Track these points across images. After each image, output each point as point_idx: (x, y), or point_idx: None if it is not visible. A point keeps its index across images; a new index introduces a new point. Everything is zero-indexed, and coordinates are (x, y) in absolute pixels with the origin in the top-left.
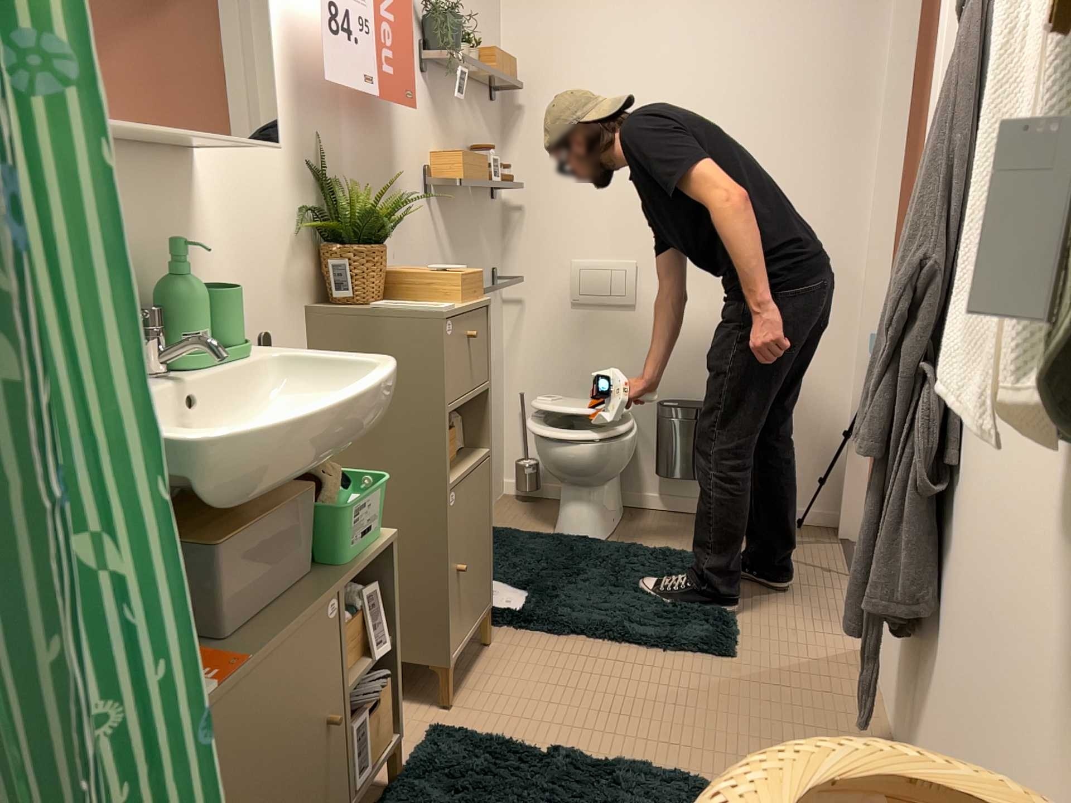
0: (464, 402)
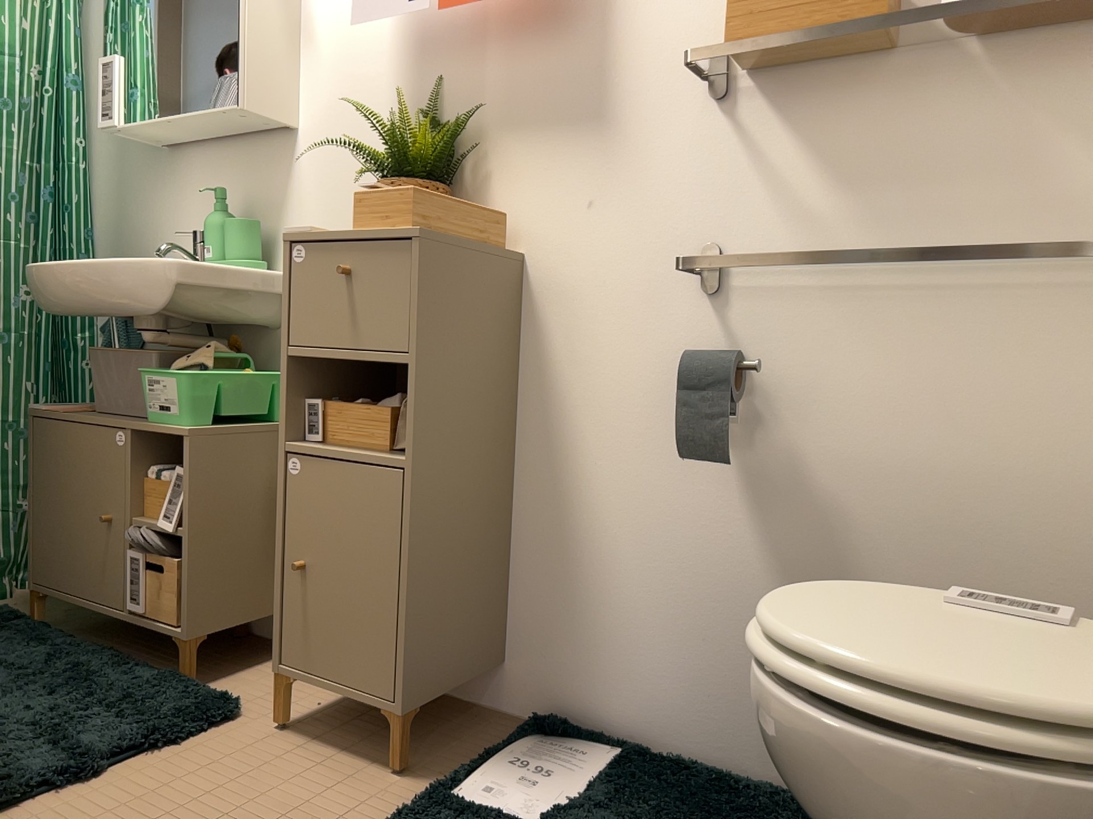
0: (331, 358)
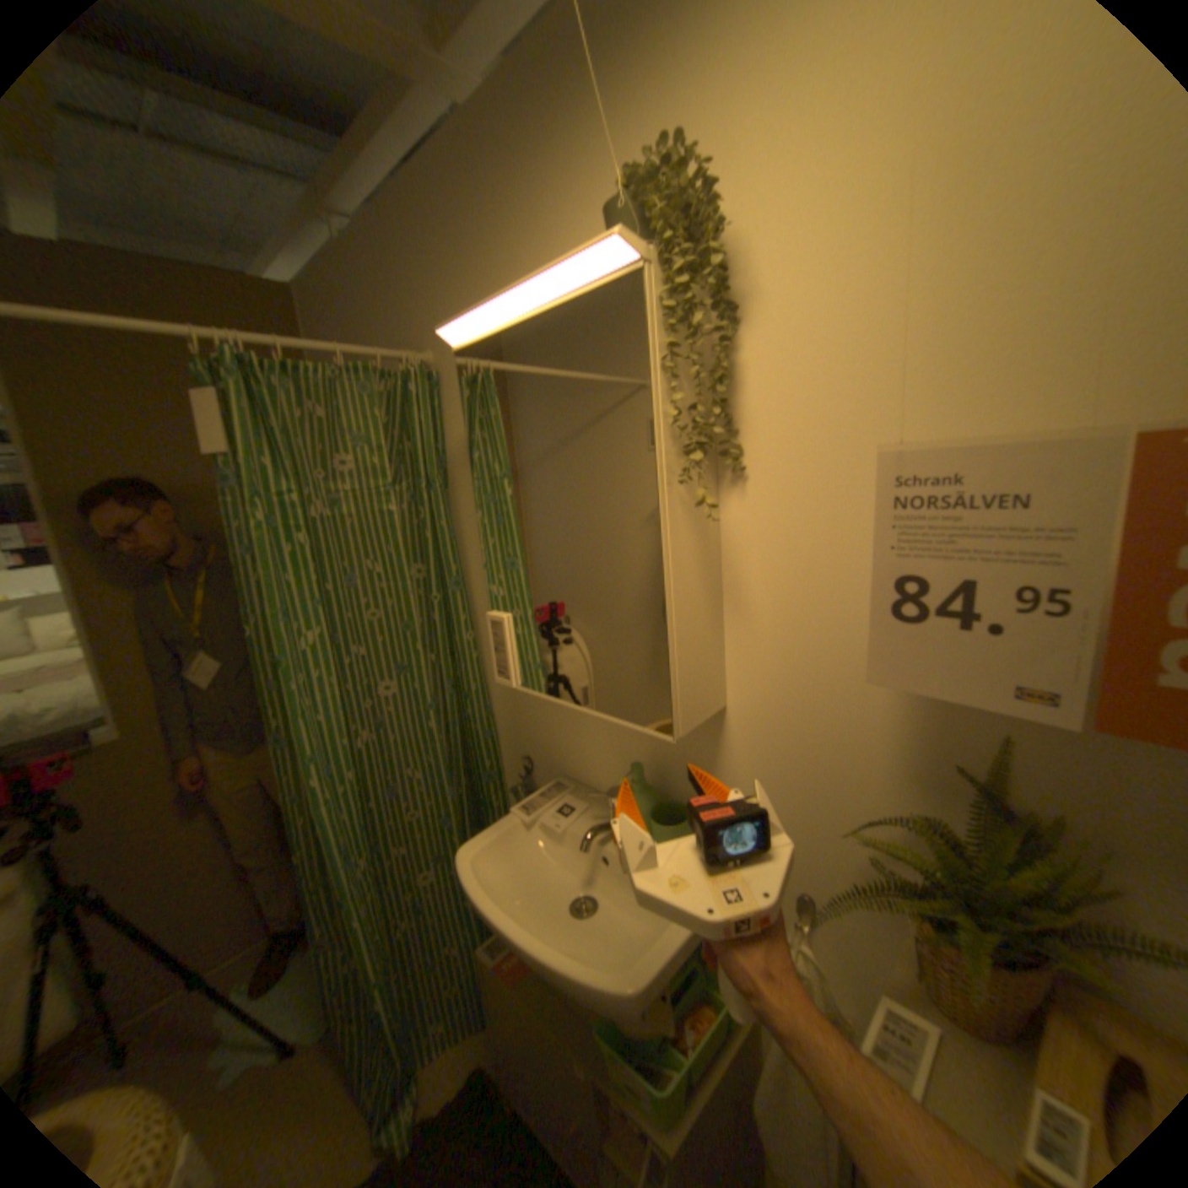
0: None
